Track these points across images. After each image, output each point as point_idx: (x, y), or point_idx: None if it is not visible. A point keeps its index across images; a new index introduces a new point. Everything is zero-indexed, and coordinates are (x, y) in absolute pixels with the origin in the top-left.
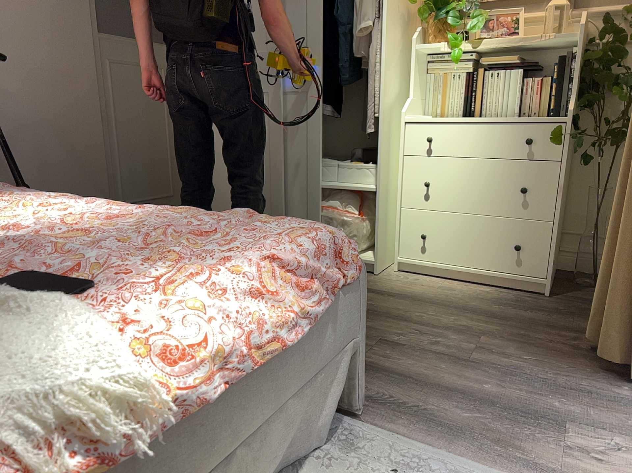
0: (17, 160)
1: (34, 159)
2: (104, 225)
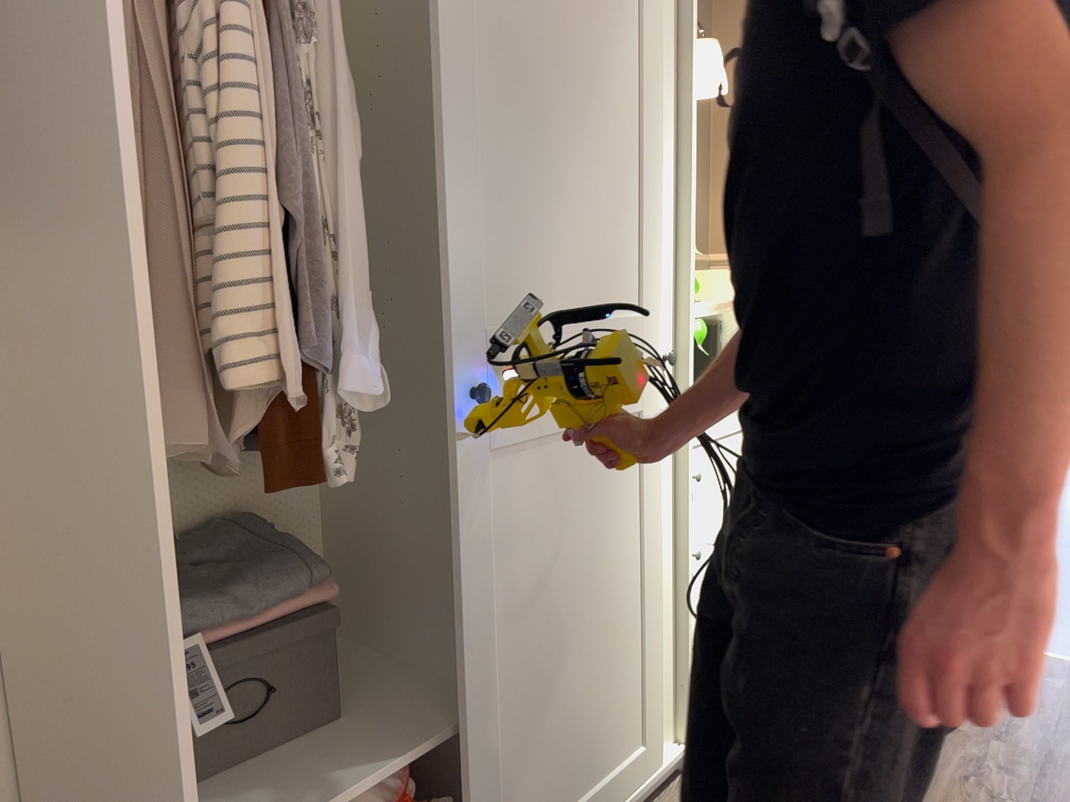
0: None
1: None
2: None
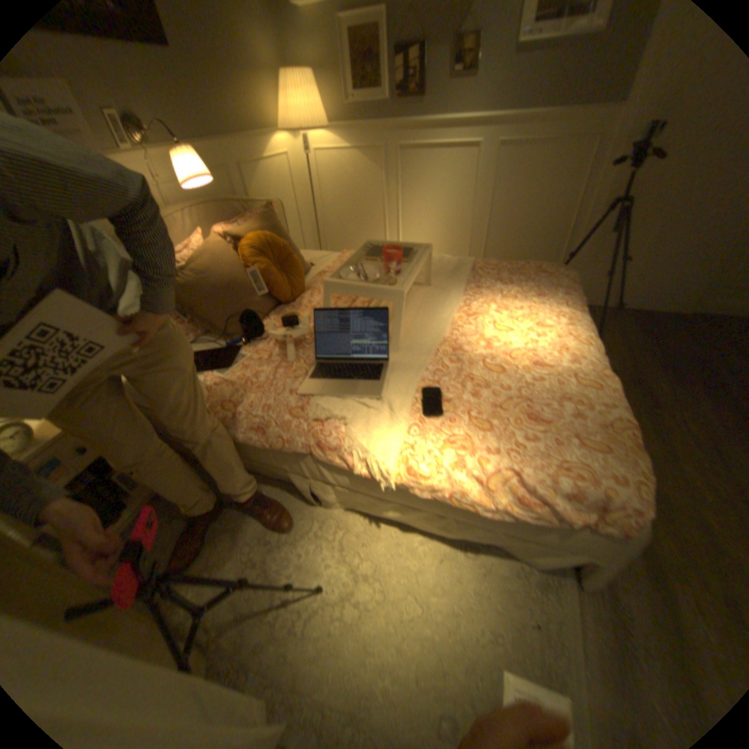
0: (637, 234)
1: (653, 234)
2: (527, 367)
